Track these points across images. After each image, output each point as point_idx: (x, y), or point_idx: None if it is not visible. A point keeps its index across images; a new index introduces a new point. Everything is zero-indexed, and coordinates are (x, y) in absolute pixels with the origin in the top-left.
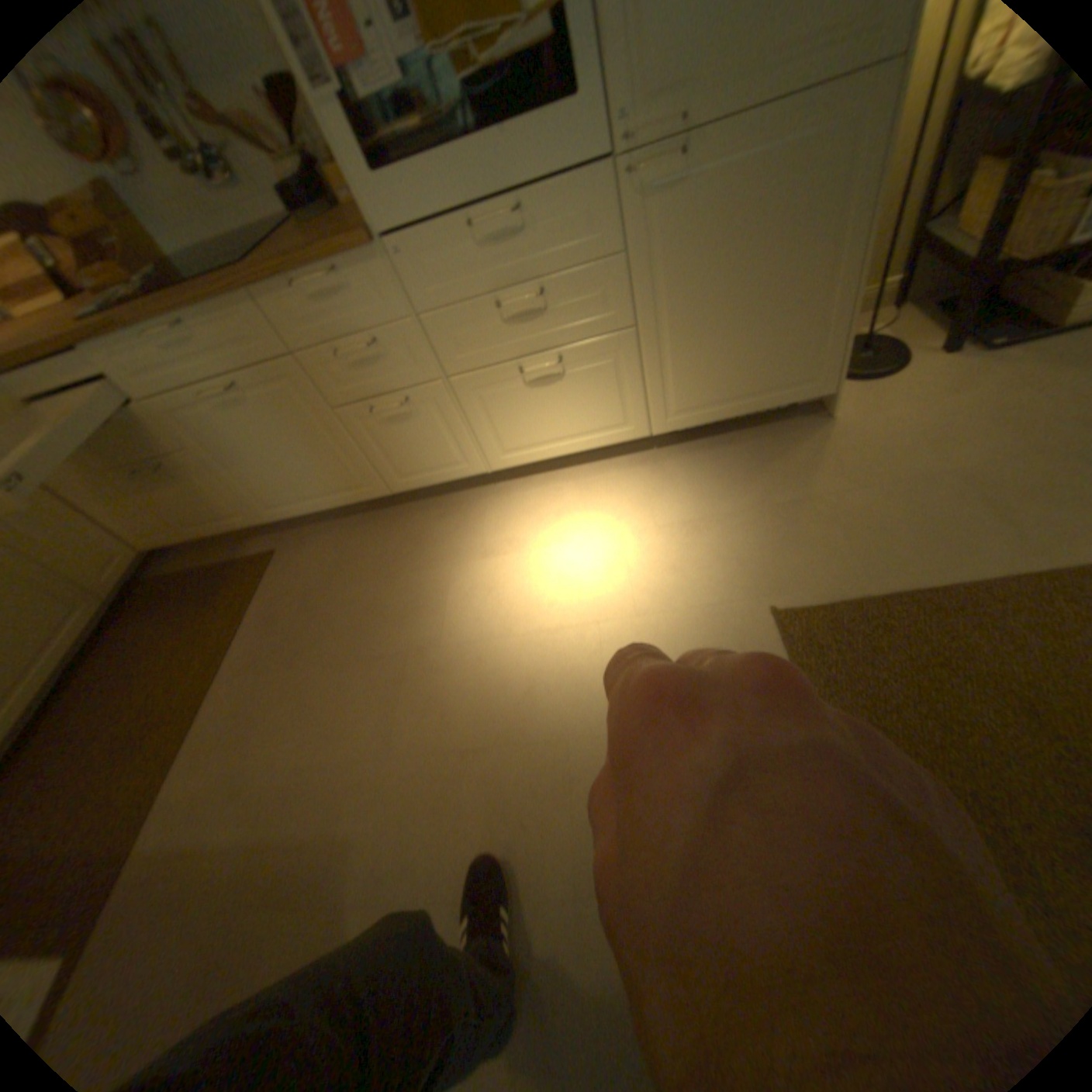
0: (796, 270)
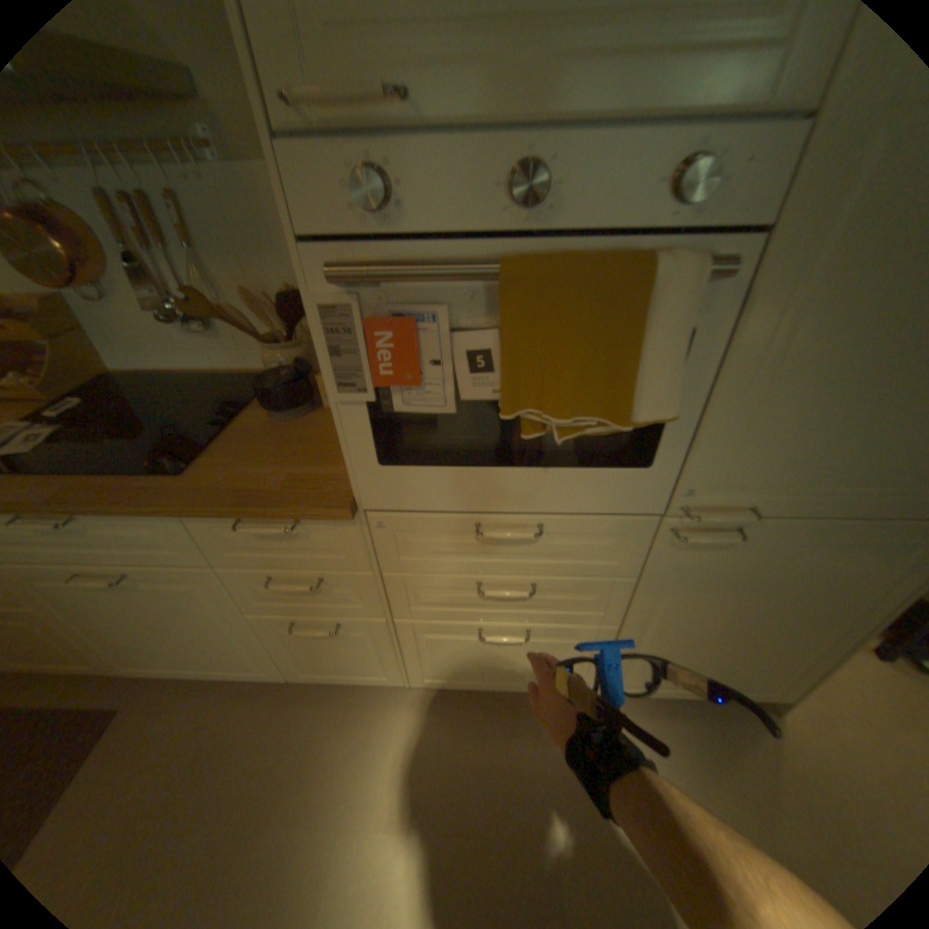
0: (803, 627)
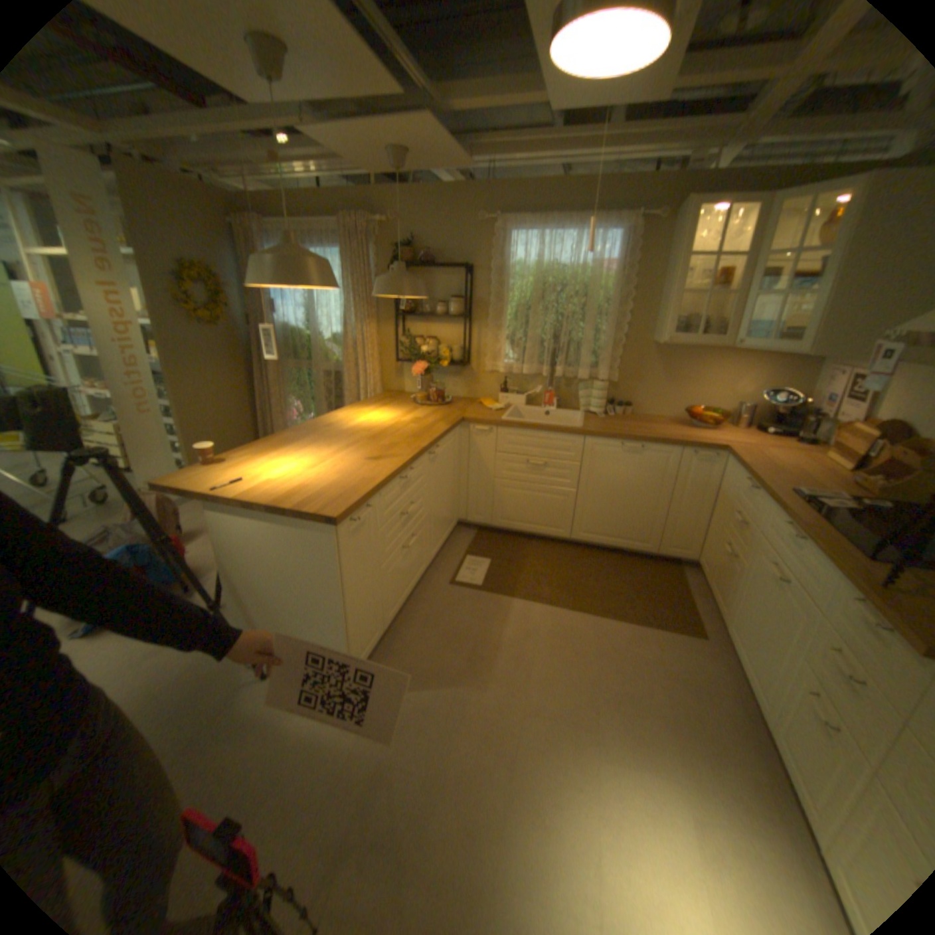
0: None
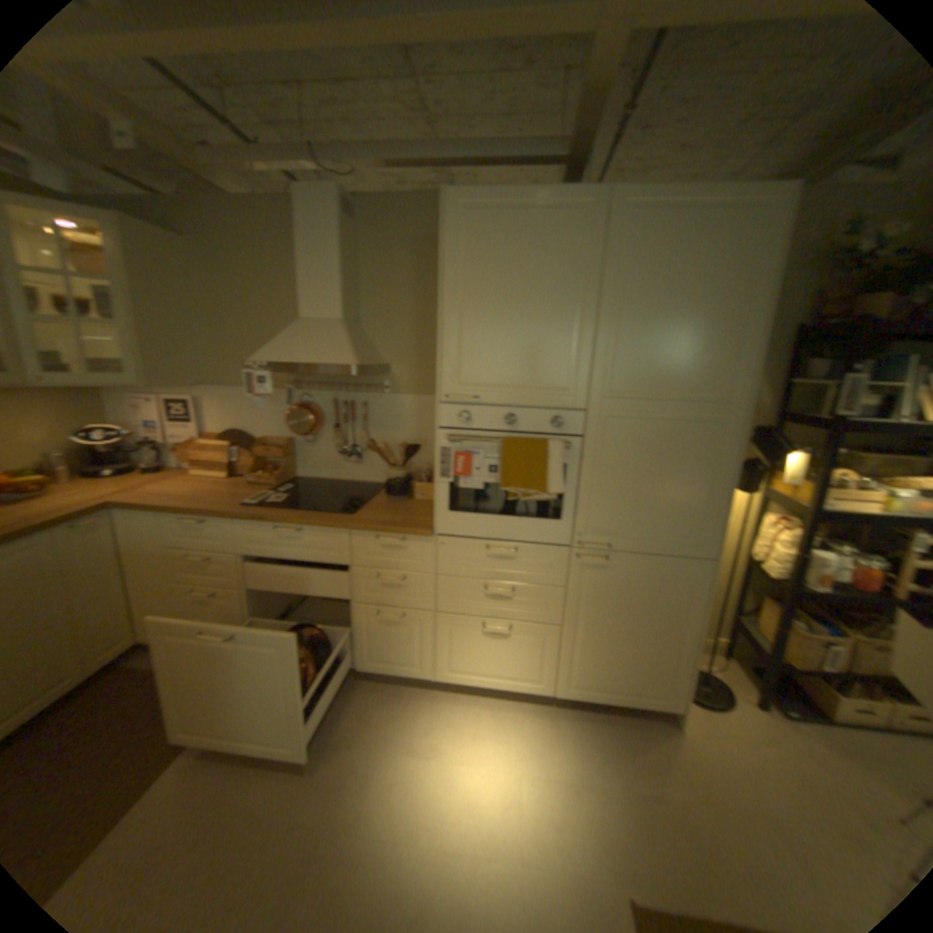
0: (662, 633)
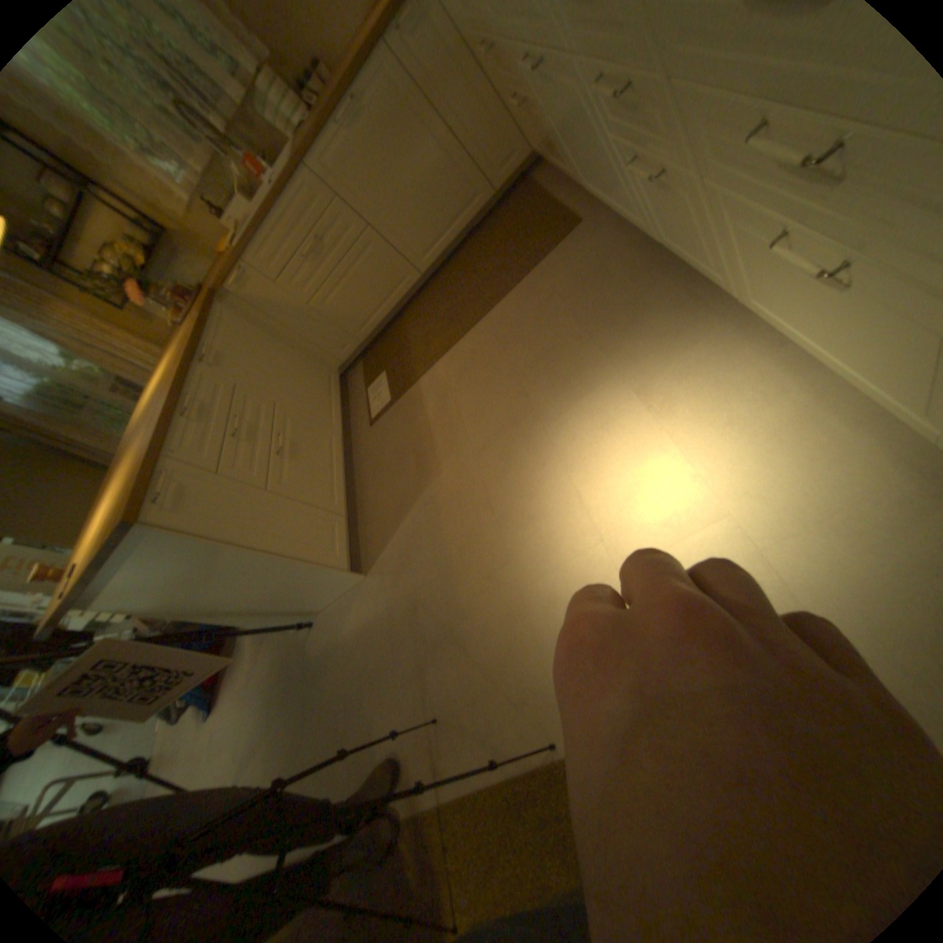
0: None
